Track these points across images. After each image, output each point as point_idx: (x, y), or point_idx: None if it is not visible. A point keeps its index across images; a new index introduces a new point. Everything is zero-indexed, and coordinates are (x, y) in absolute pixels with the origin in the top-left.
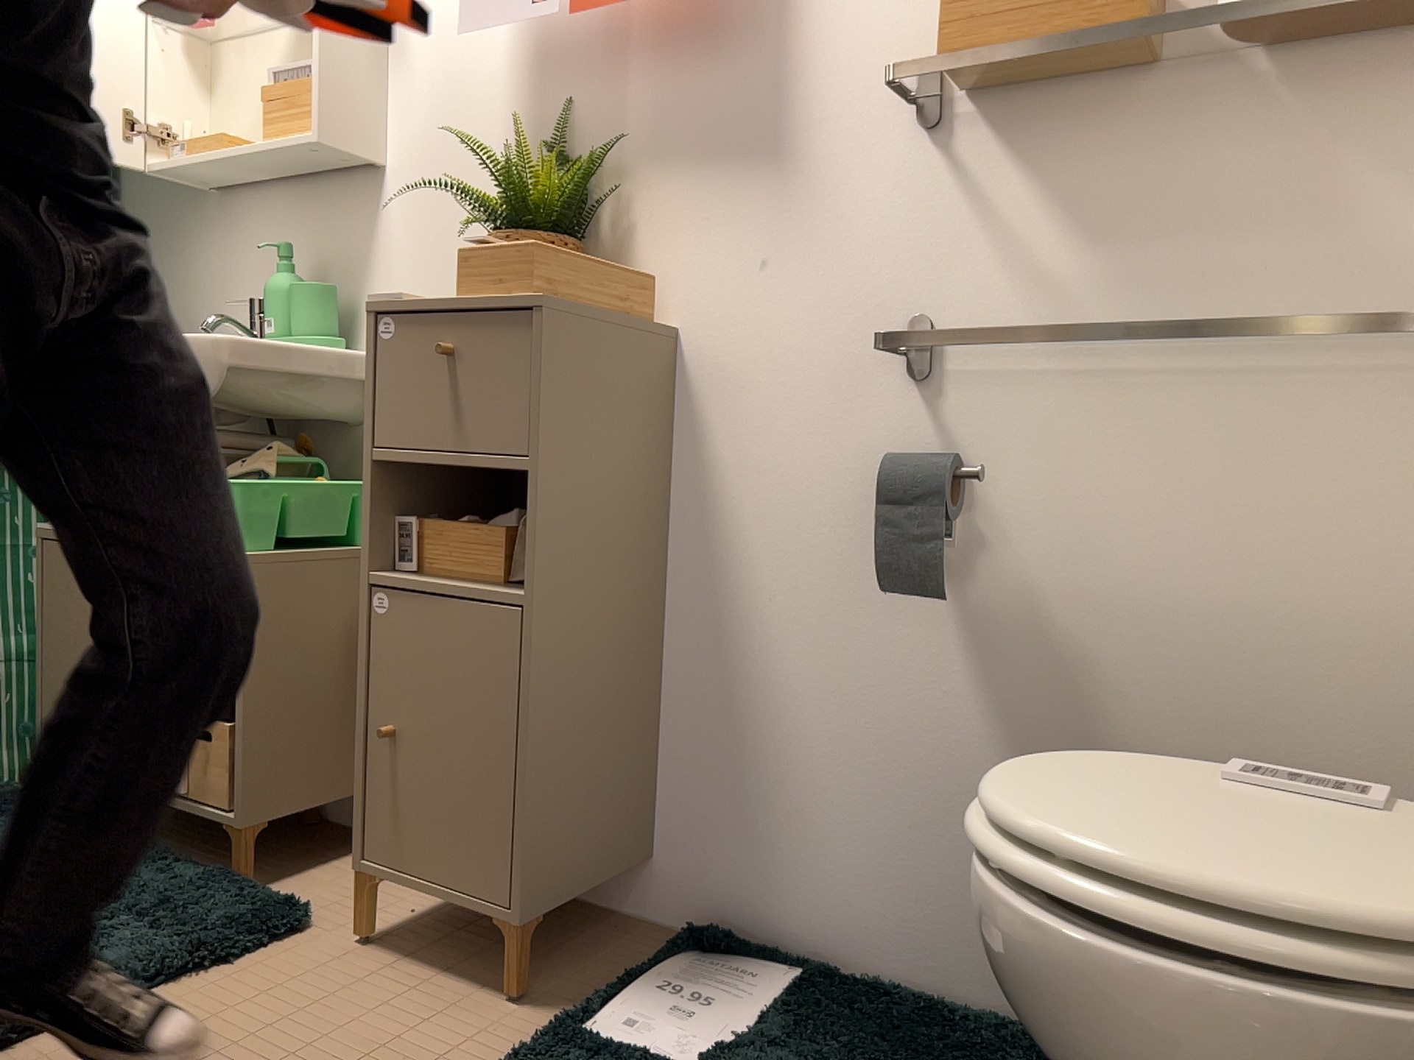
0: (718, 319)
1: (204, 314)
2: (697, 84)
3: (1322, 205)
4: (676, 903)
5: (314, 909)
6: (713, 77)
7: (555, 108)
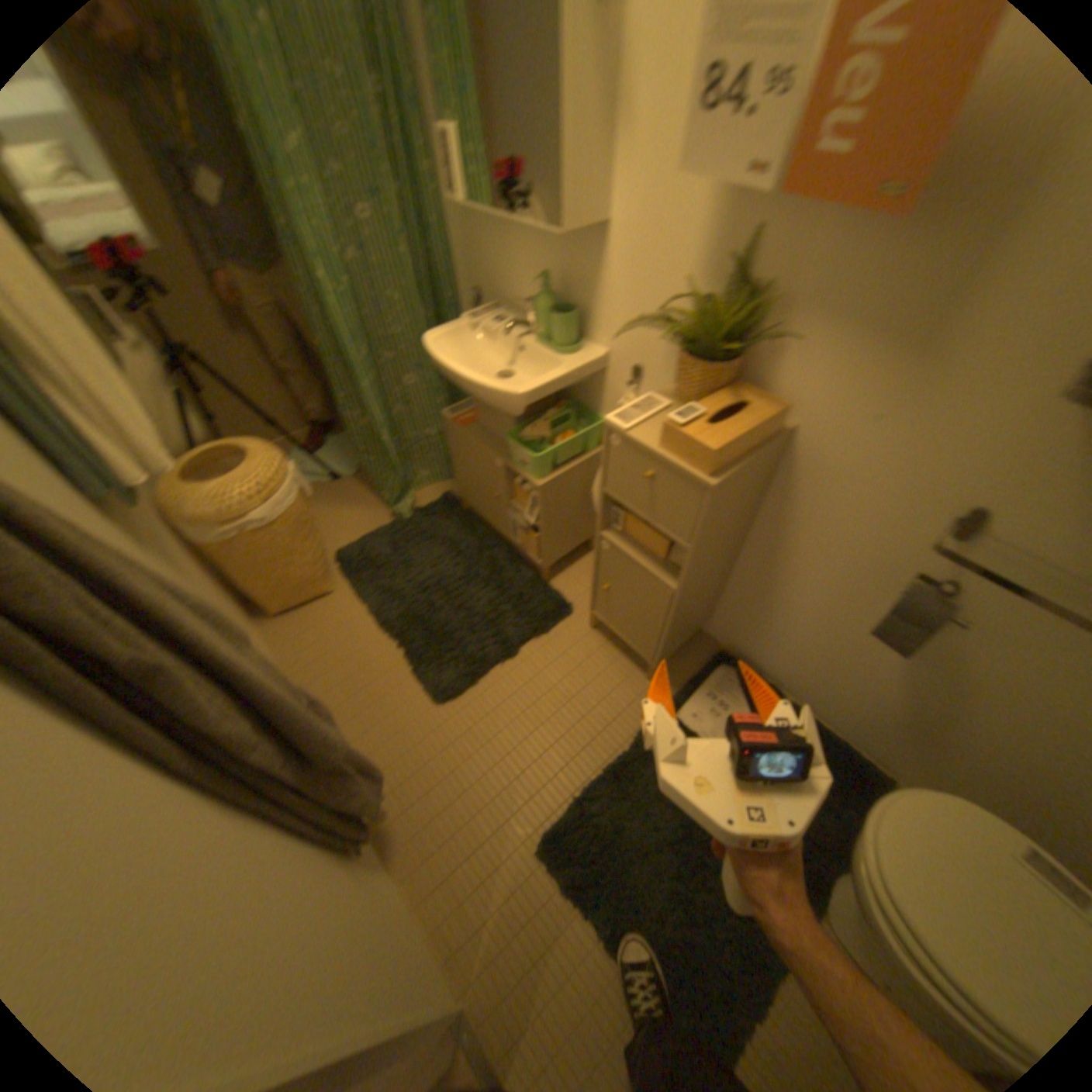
0: (832, 434)
1: (500, 273)
2: (885, 255)
3: None
4: (722, 635)
5: (576, 600)
6: (903, 254)
7: (751, 225)
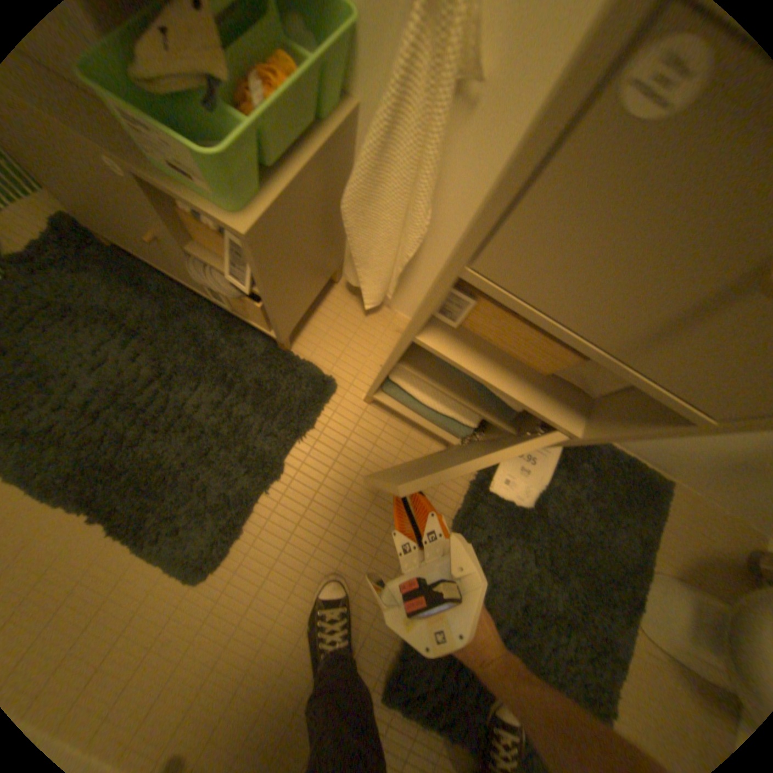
0: None
1: None
2: None
3: None
4: None
5: (334, 367)
6: None
7: None
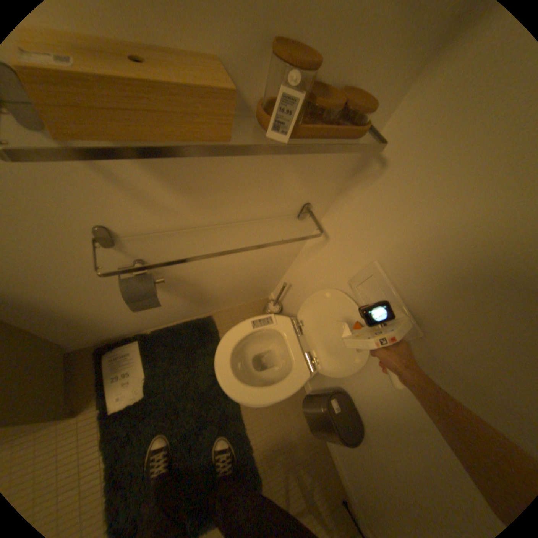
0: None
1: None
2: None
3: (273, 179)
4: (80, 346)
5: None
6: None
7: None
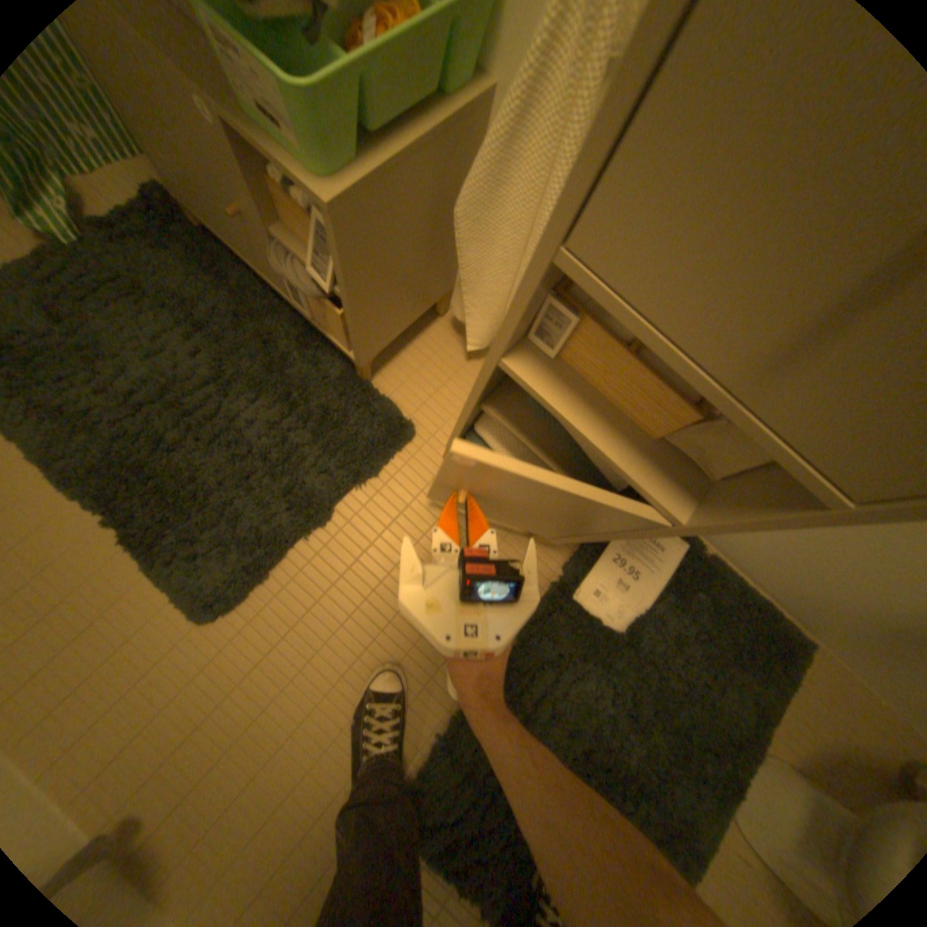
0: None
1: None
2: None
3: None
4: None
5: (416, 411)
6: None
7: None
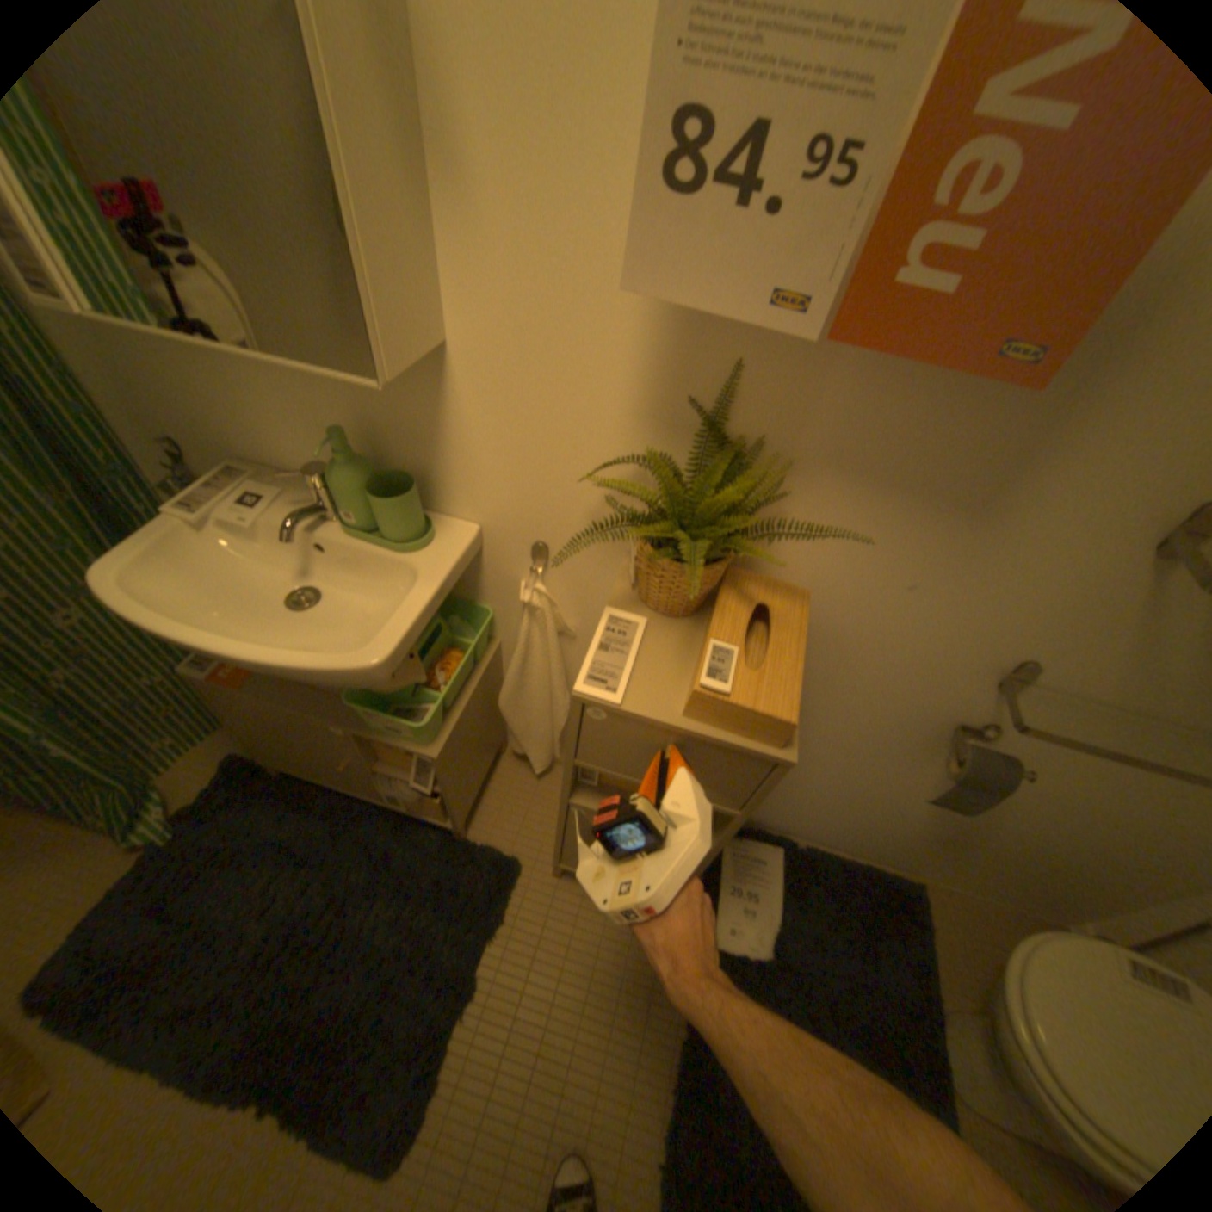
0: (848, 606)
1: (208, 415)
2: (927, 407)
3: None
4: None
5: (514, 846)
6: (953, 407)
7: (716, 360)
